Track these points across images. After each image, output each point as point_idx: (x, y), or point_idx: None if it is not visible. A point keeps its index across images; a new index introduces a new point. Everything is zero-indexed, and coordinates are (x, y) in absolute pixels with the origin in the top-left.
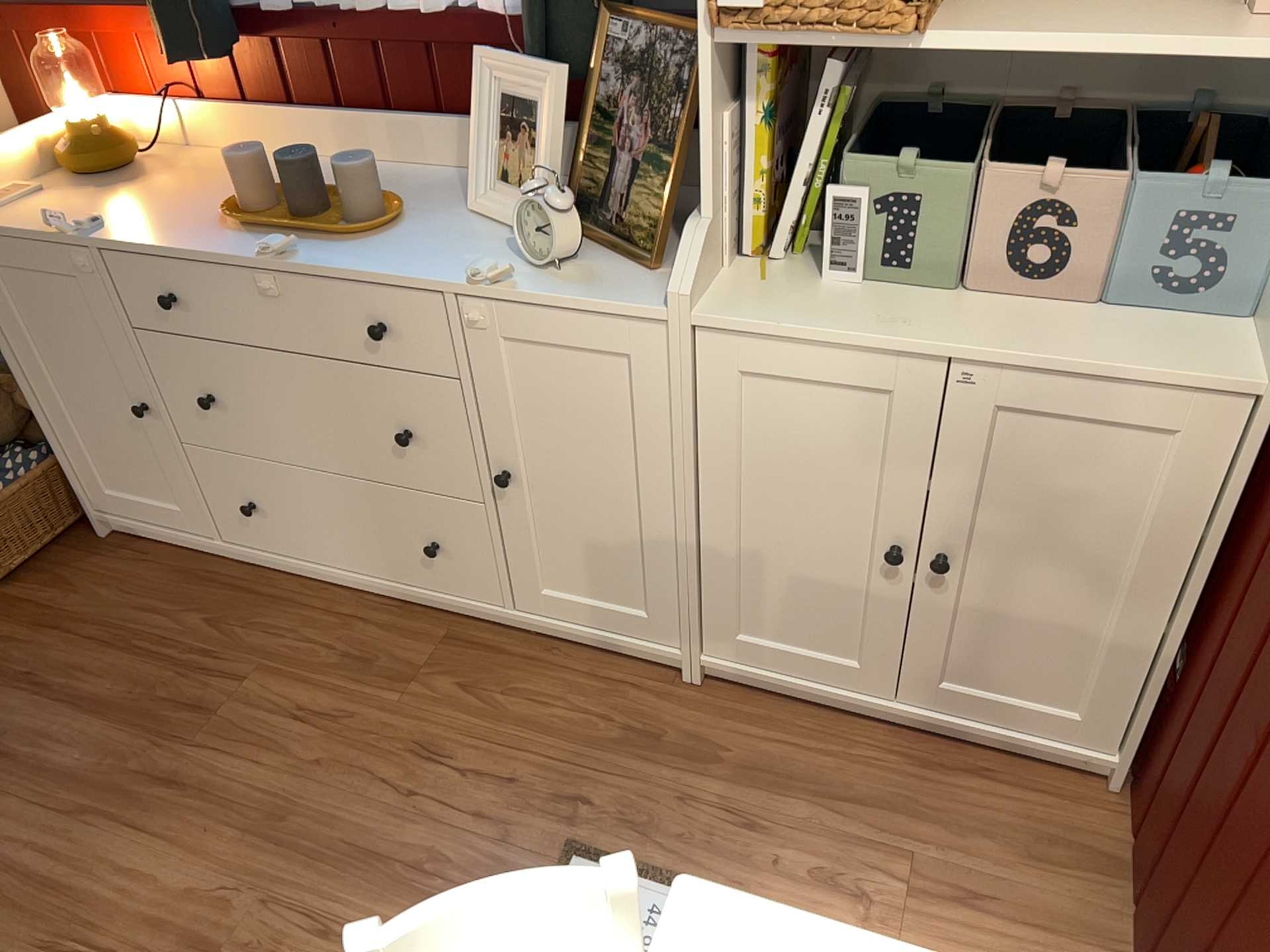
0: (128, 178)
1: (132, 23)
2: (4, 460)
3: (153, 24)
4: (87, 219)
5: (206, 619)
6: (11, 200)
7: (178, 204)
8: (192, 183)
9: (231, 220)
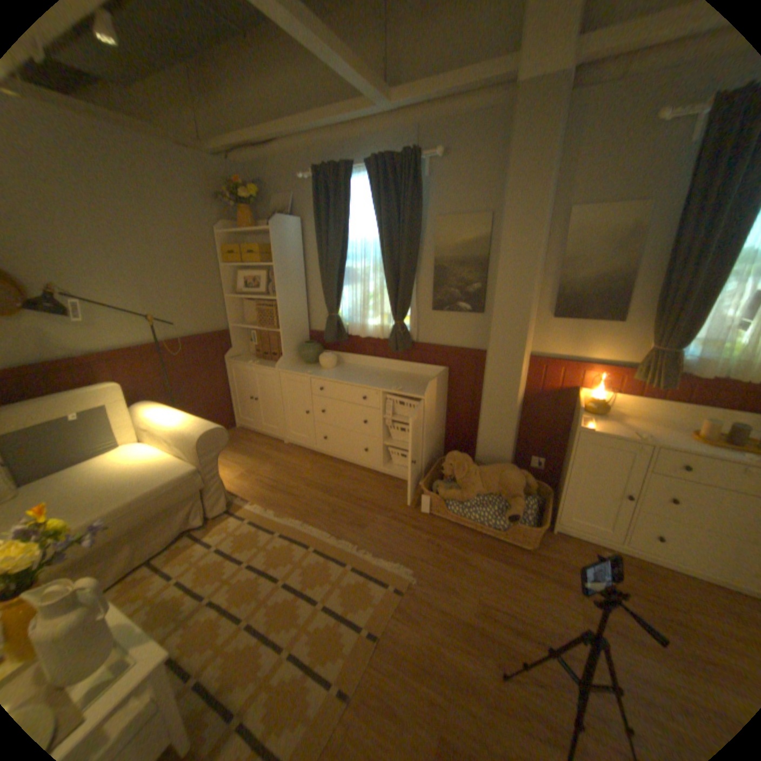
0: (615, 418)
1: (609, 370)
2: (527, 502)
3: (619, 372)
4: (647, 437)
5: (638, 582)
6: (593, 423)
7: (662, 433)
8: (646, 424)
9: (702, 444)
